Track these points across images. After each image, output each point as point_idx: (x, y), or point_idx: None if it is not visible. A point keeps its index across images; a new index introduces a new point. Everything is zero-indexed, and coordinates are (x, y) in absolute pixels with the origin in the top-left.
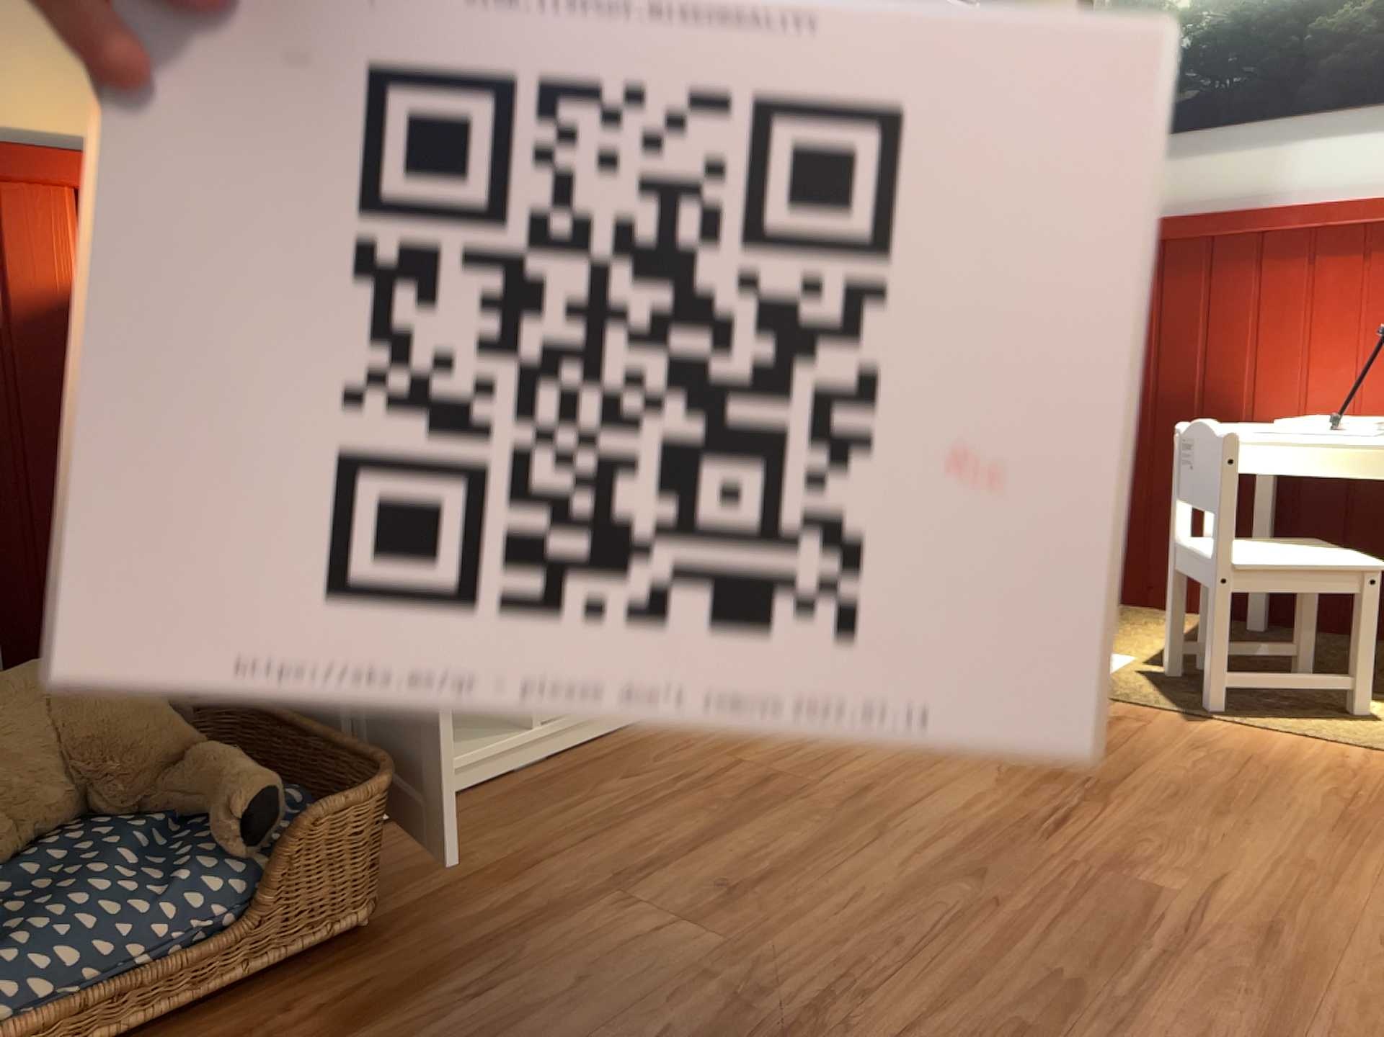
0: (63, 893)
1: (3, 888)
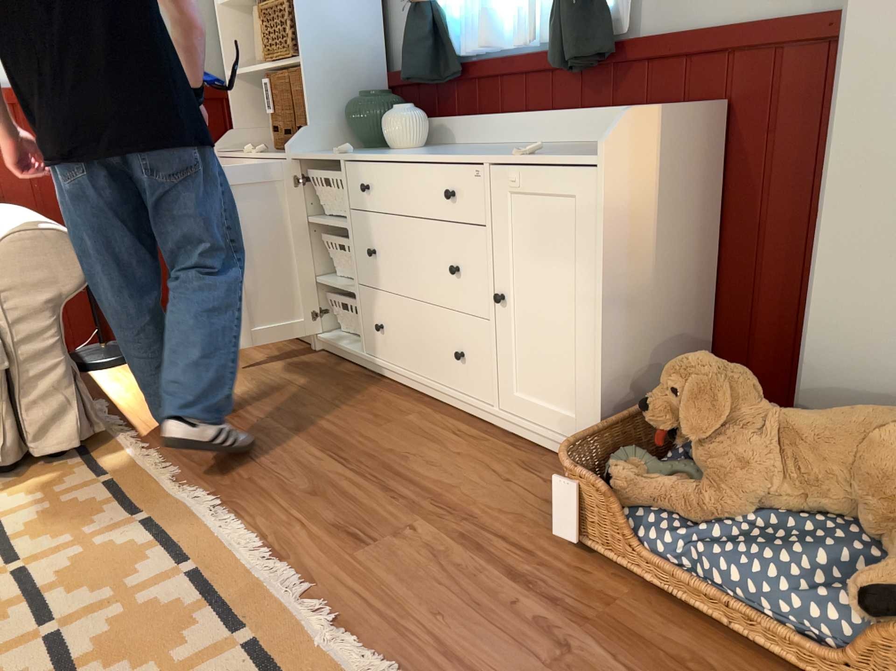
0: (773, 545)
1: (776, 521)
